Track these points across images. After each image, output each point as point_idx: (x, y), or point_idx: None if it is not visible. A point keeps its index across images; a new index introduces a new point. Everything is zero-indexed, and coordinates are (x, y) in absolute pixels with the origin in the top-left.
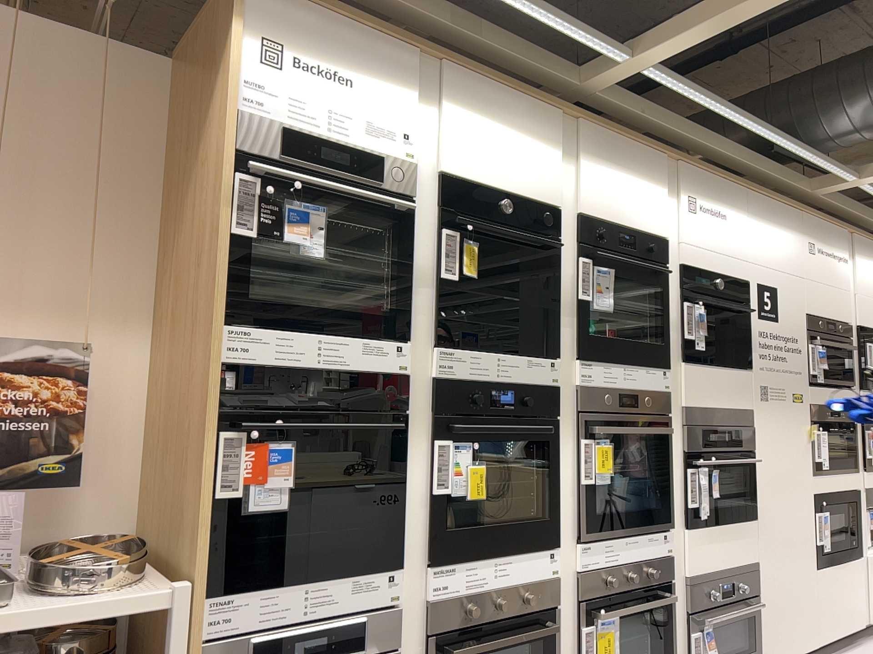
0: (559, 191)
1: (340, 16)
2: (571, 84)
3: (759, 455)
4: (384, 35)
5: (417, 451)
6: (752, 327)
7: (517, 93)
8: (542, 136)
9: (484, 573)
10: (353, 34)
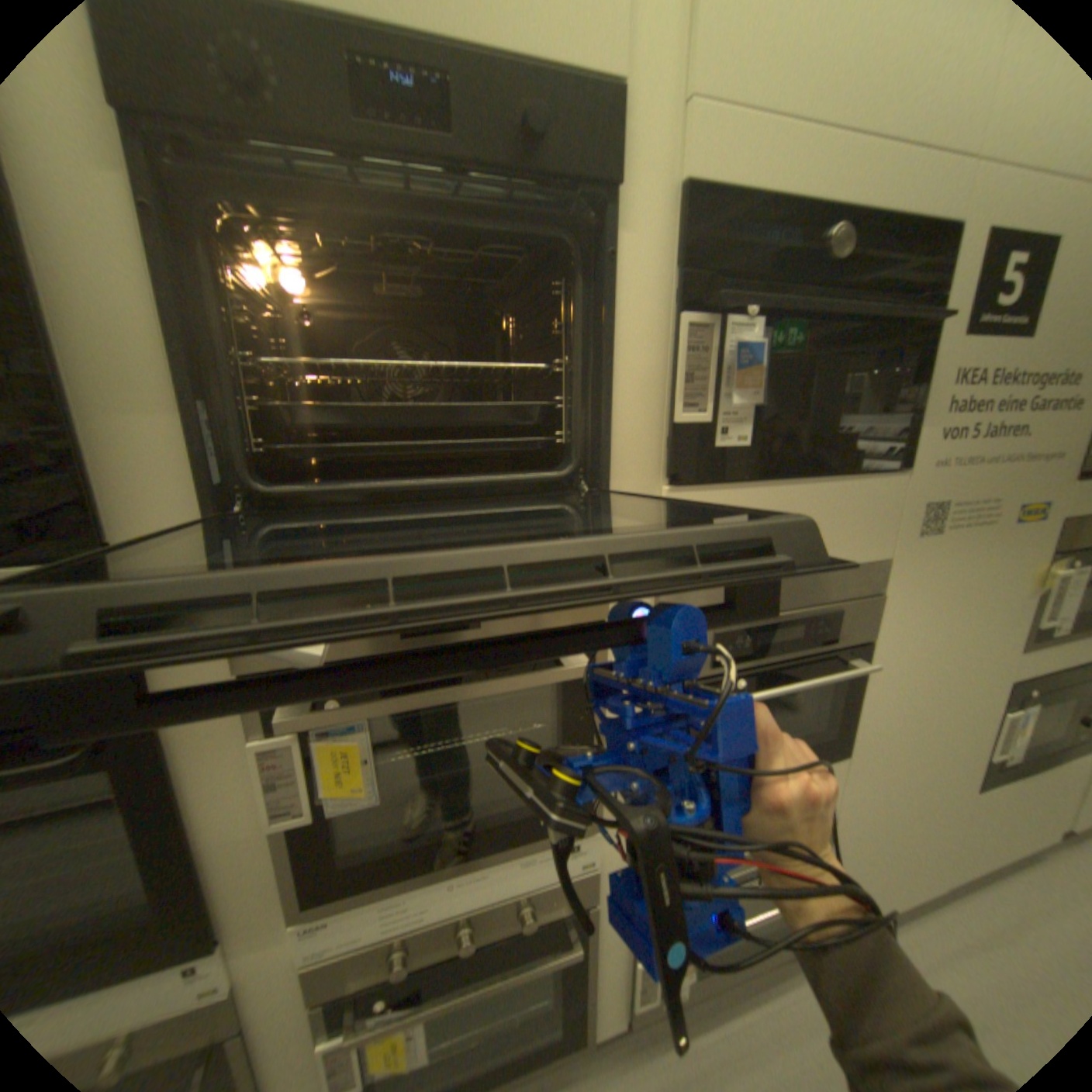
0: None
1: None
2: None
3: (889, 648)
4: None
5: None
6: (945, 359)
7: None
8: None
9: None
10: None
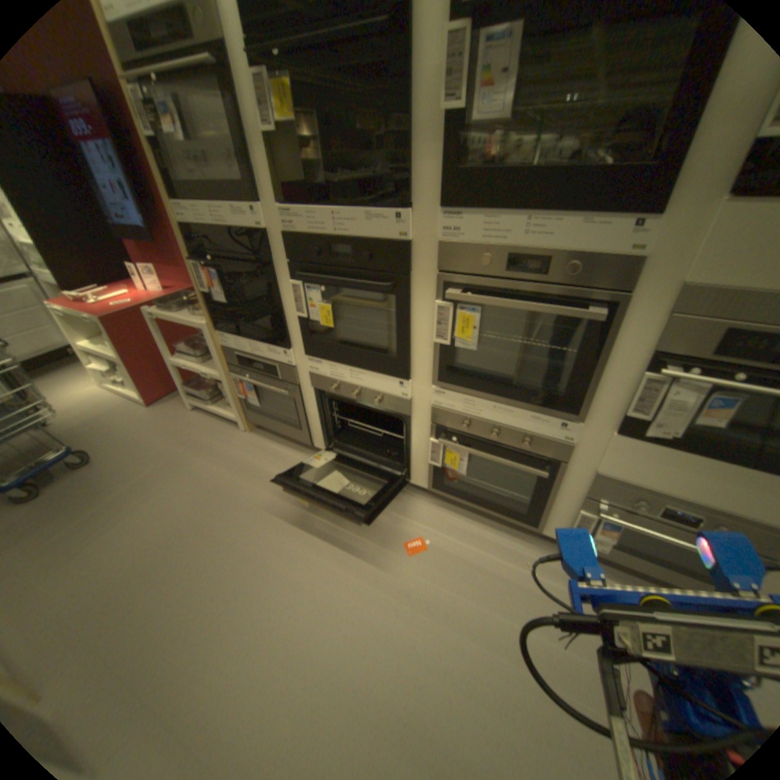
0: None
1: None
2: None
3: None
4: None
5: (286, 286)
6: None
7: None
8: None
9: (343, 373)
10: None
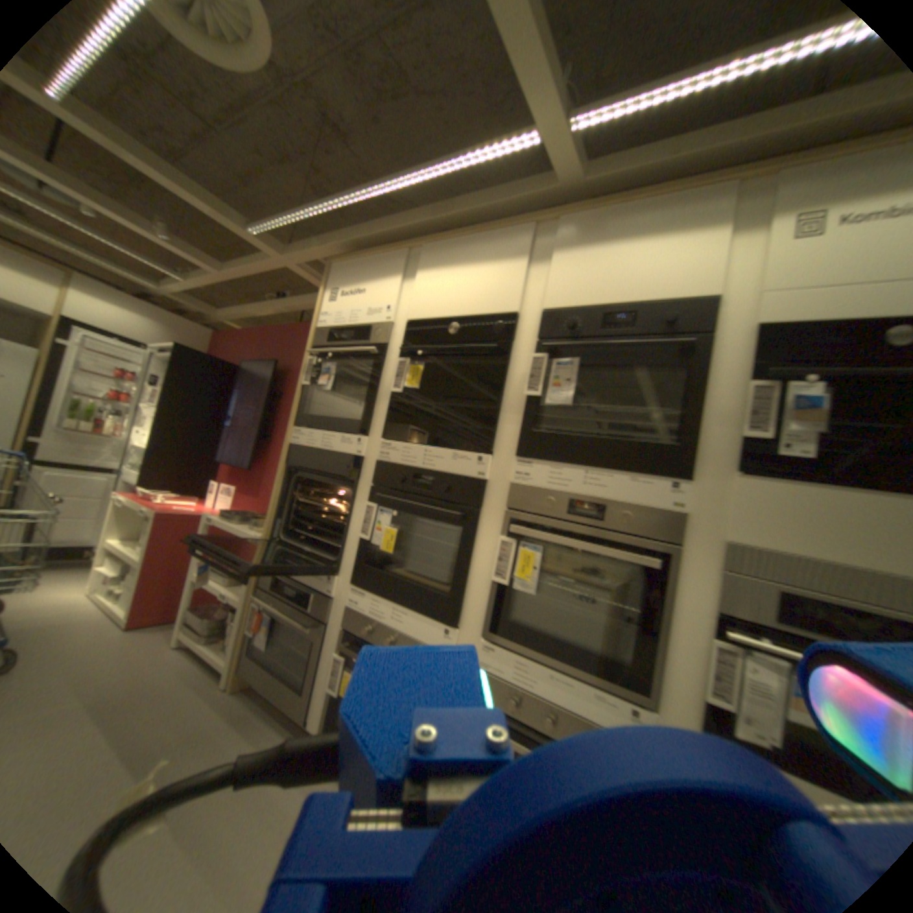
0: (516, 297)
1: (364, 256)
2: (548, 189)
3: None
4: (384, 252)
5: (361, 507)
6: None
7: (482, 233)
8: (502, 255)
9: (384, 609)
10: (369, 262)
